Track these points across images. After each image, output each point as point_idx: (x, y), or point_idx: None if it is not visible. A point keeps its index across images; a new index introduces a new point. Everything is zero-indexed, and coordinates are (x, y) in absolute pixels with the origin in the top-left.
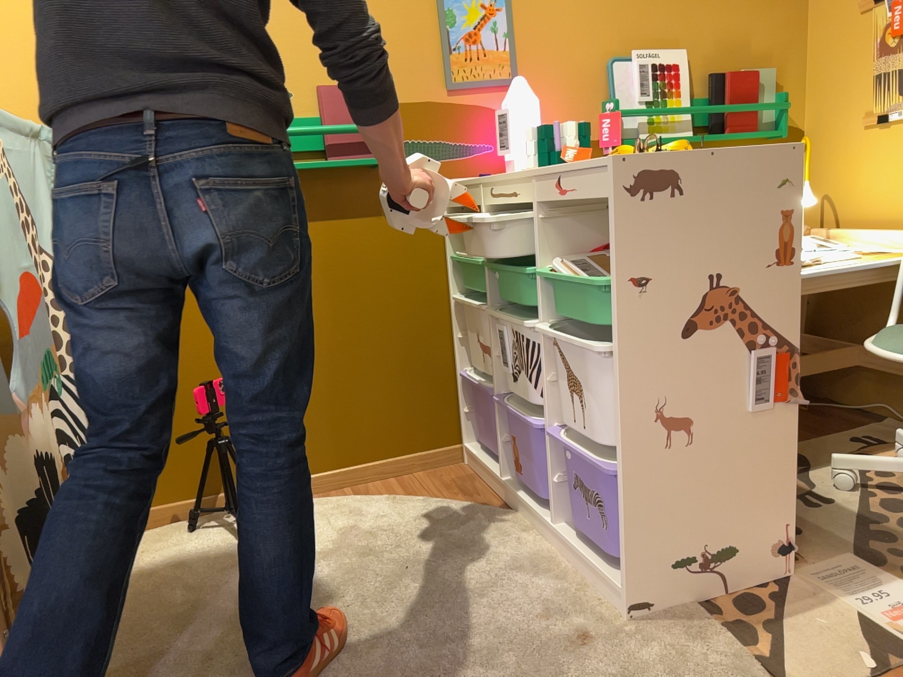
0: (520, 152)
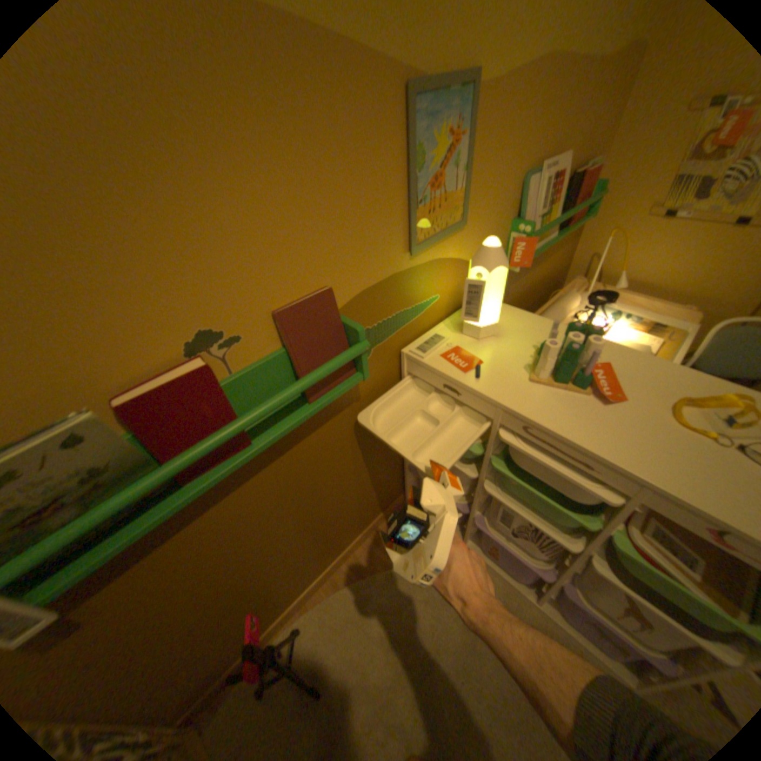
0: (486, 318)
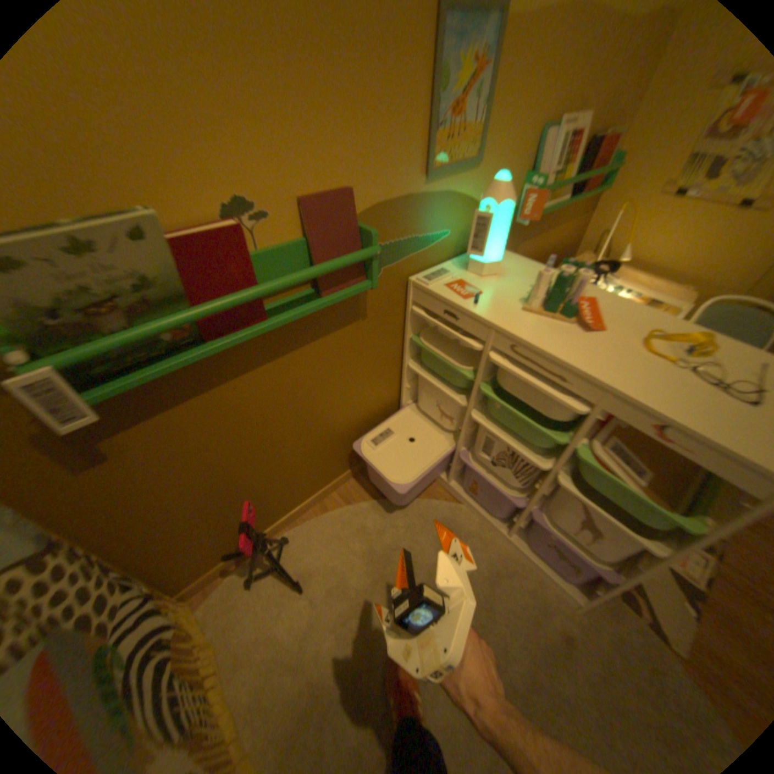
0: (489, 255)
